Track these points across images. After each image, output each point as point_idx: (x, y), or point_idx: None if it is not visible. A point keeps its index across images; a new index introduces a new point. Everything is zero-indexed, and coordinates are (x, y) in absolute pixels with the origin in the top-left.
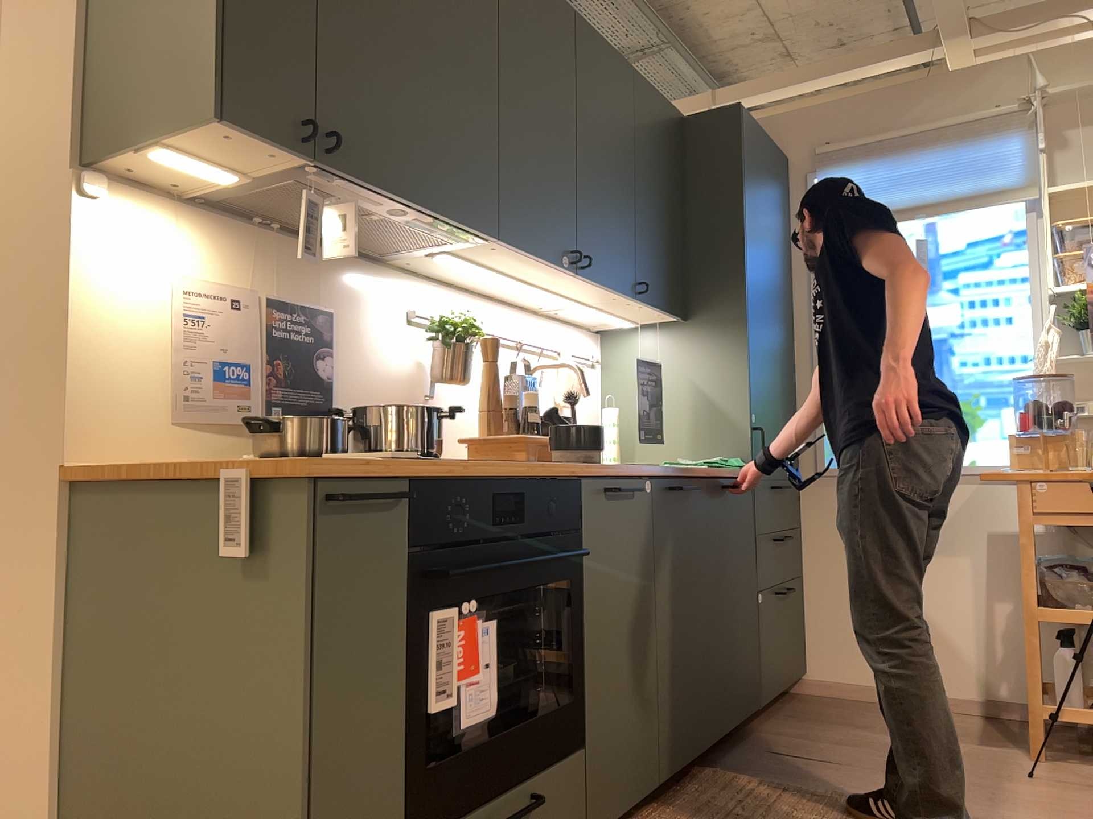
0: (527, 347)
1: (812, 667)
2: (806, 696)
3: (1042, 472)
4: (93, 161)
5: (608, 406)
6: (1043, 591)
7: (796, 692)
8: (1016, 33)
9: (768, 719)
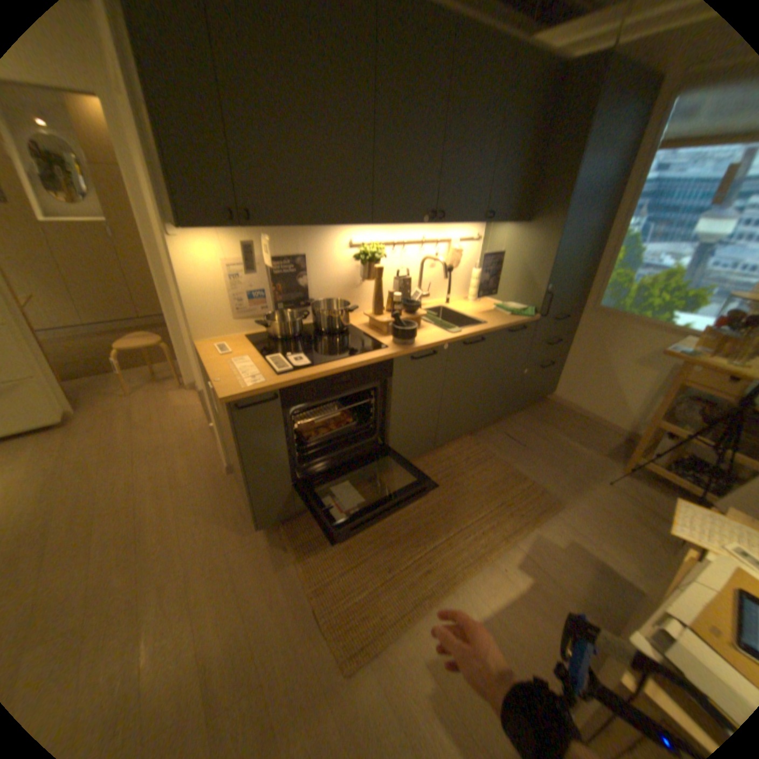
0: (427, 242)
1: (556, 391)
2: (549, 401)
3: (706, 359)
4: (166, 221)
5: (474, 267)
6: (673, 412)
7: (545, 398)
8: None
9: (519, 412)
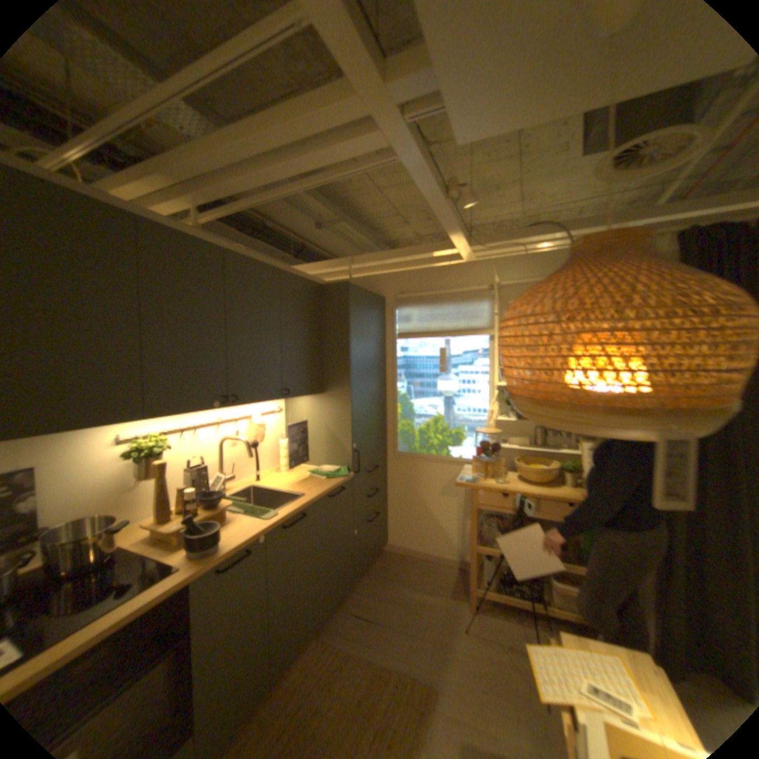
0: (226, 421)
1: (389, 541)
2: (386, 554)
3: (483, 484)
4: None
5: (282, 438)
6: (481, 534)
7: (382, 551)
8: (491, 247)
9: (362, 580)
